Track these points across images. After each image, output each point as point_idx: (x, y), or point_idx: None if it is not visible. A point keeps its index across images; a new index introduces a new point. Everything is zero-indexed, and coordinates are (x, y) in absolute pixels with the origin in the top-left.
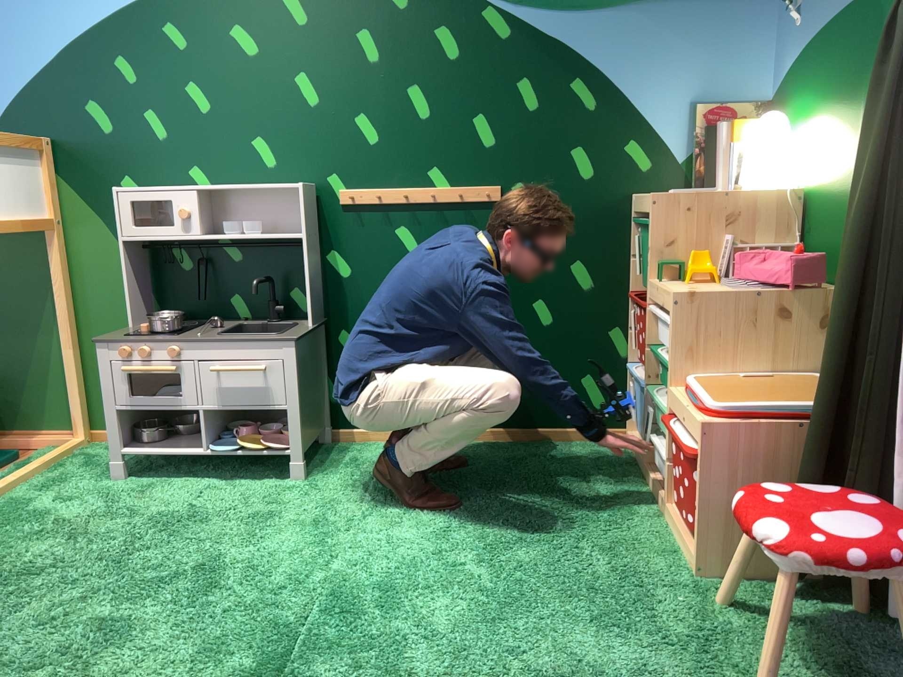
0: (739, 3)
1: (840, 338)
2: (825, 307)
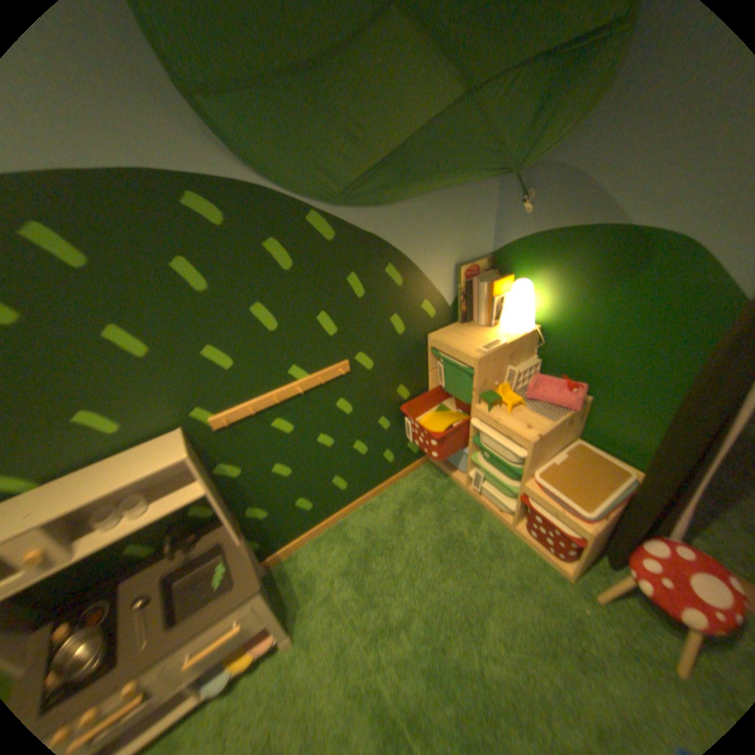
0: (481, 186)
1: (675, 483)
2: (585, 411)
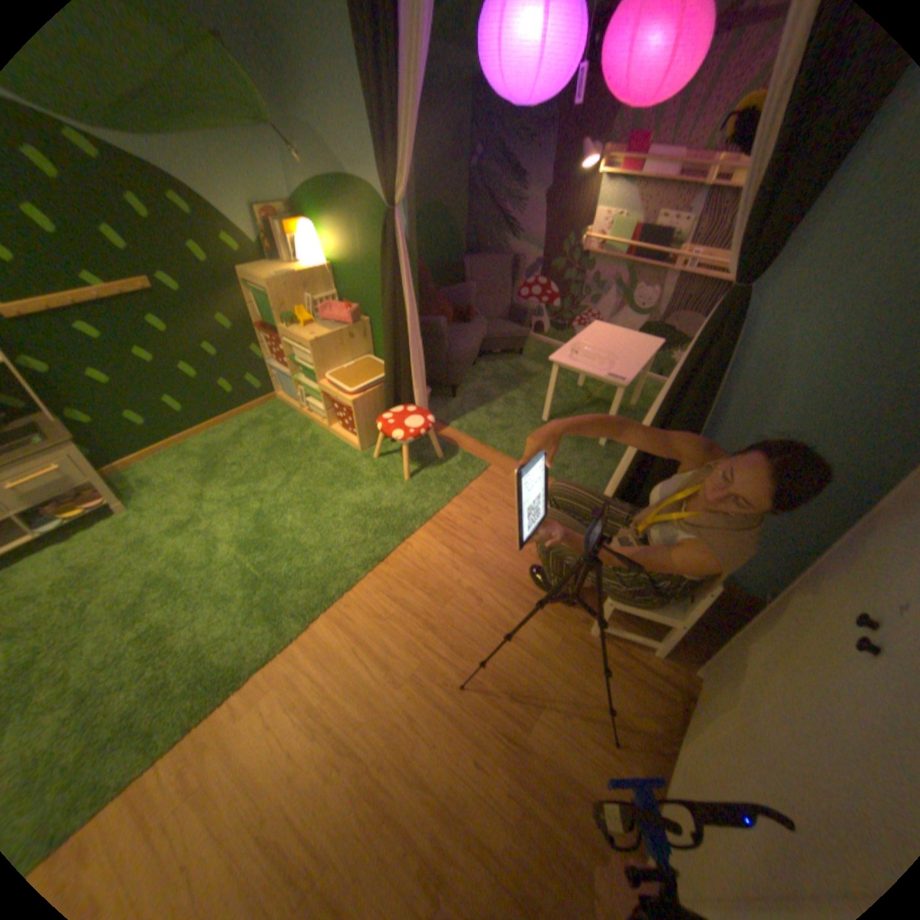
0: (255, 135)
1: (389, 357)
2: (363, 329)
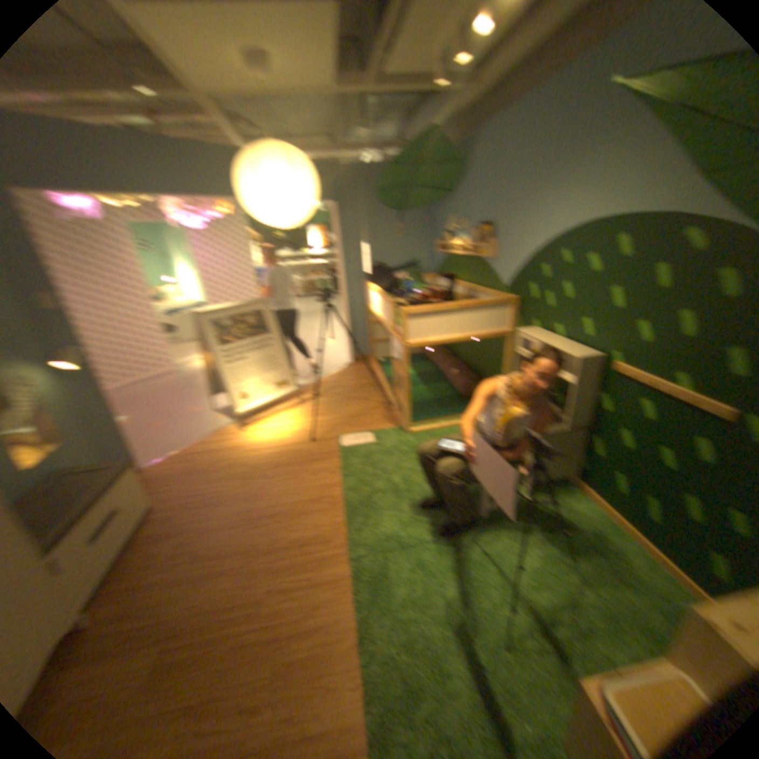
0: None
1: None
2: None
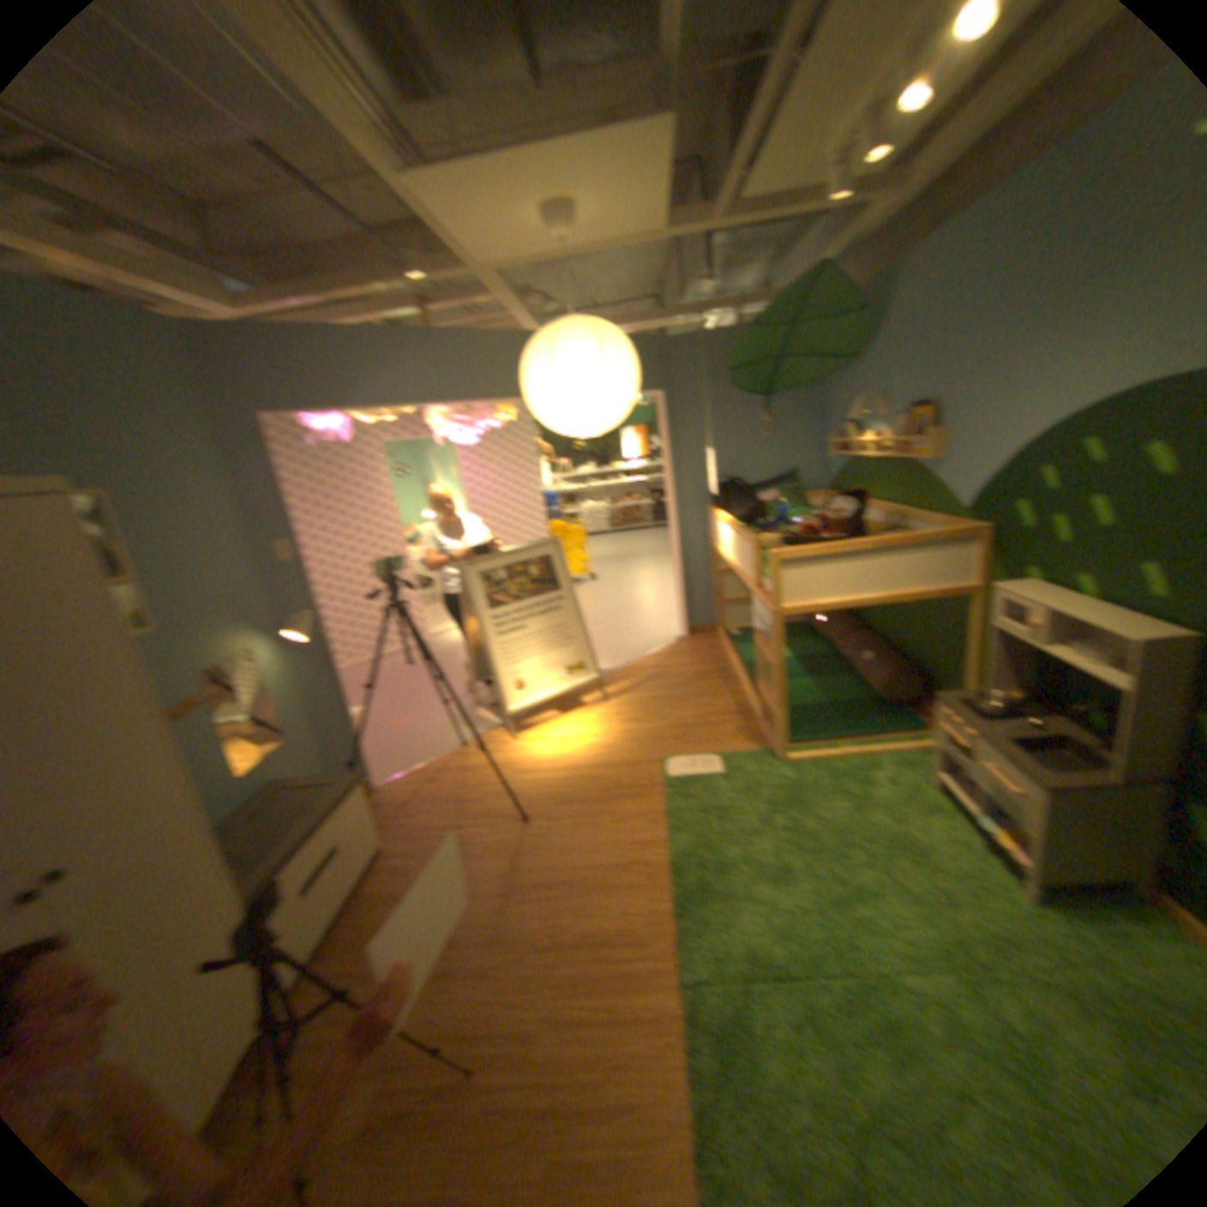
0: None
1: None
2: None
